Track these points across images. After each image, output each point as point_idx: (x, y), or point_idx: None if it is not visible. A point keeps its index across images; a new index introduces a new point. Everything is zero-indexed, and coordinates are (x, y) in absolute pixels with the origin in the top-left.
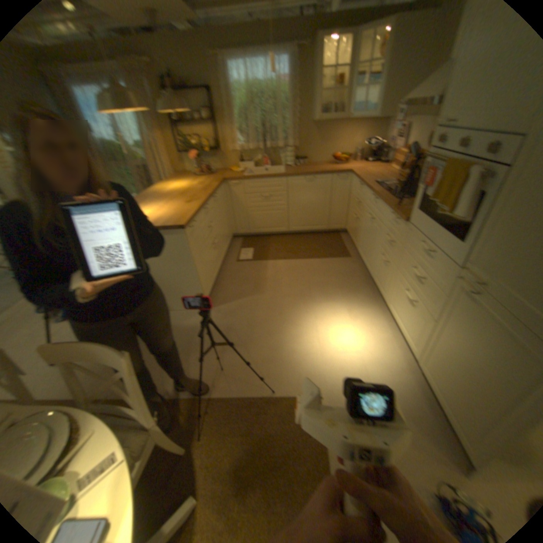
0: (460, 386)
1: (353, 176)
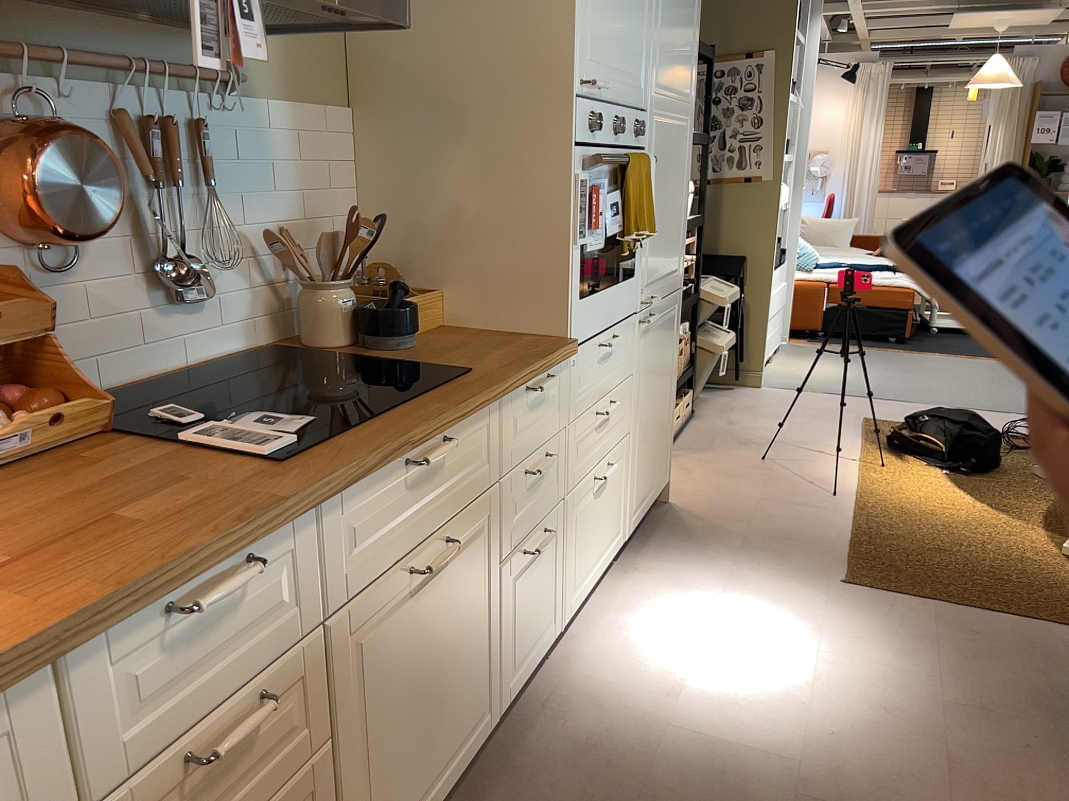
0: (656, 436)
1: None
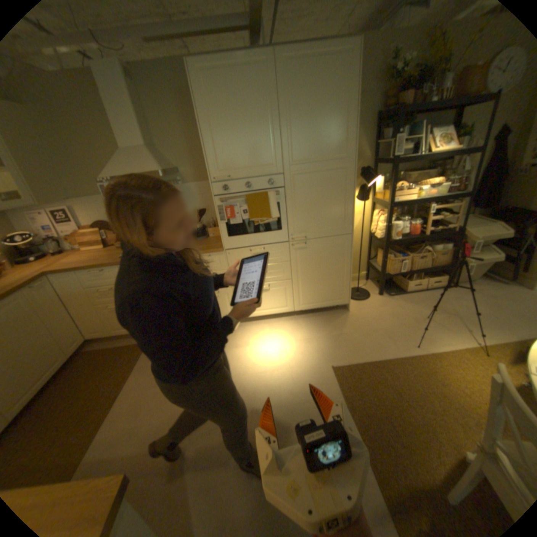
0: (323, 285)
1: (59, 275)
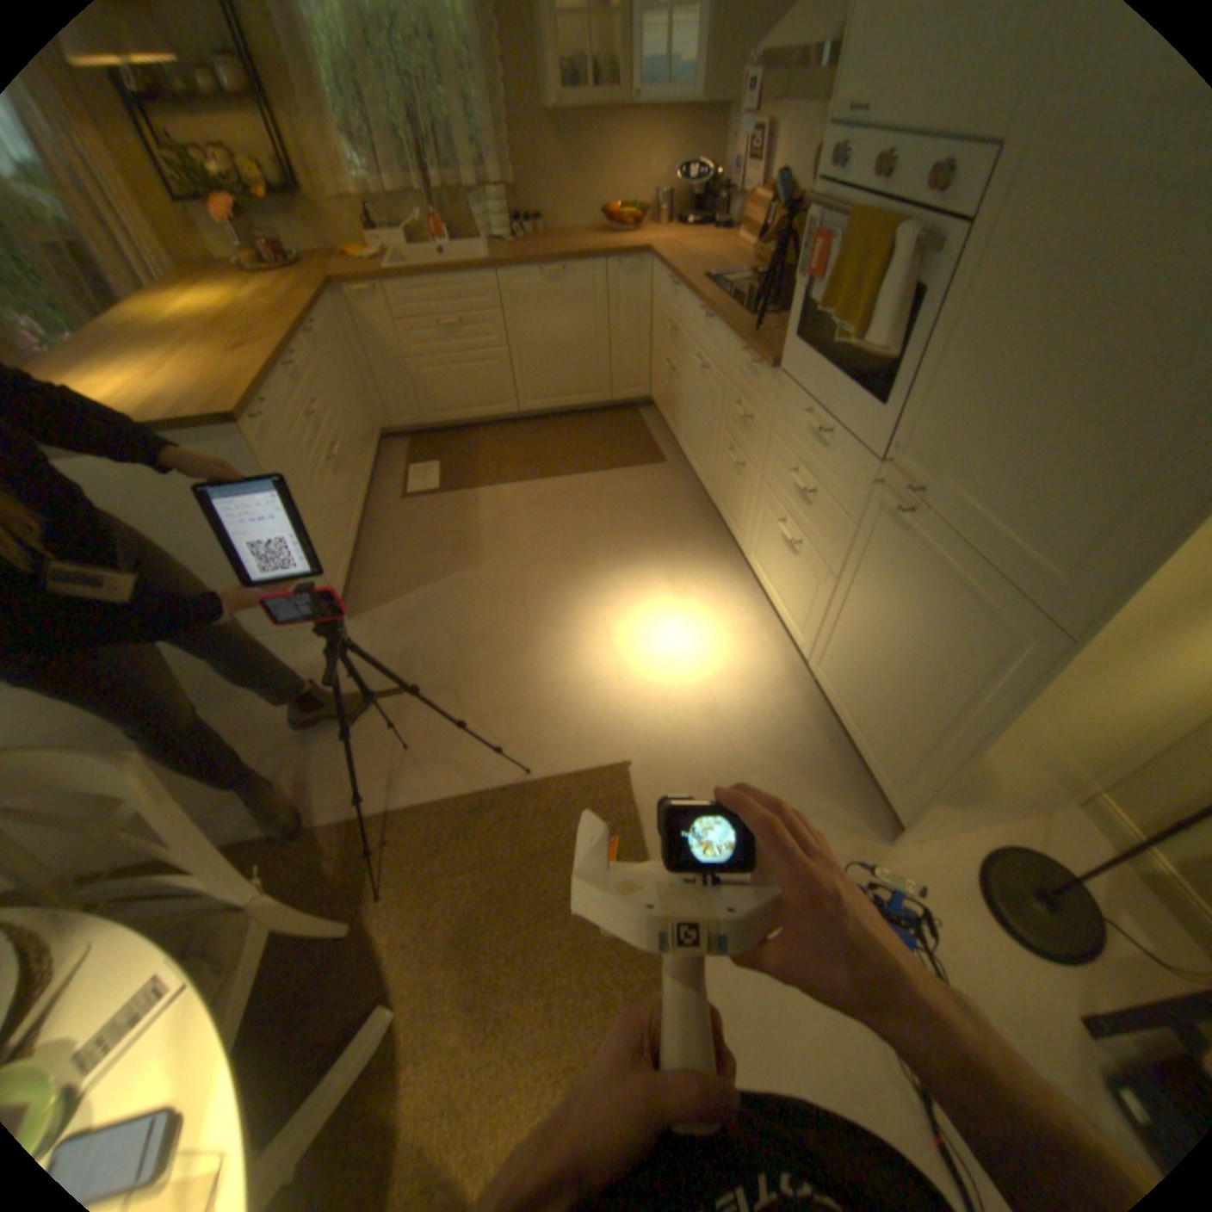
0: (880, 694)
1: (656, 266)
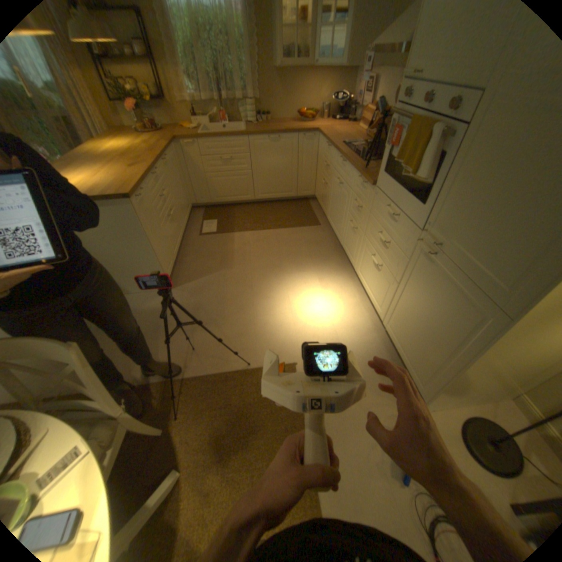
0: (417, 339)
1: (321, 137)
